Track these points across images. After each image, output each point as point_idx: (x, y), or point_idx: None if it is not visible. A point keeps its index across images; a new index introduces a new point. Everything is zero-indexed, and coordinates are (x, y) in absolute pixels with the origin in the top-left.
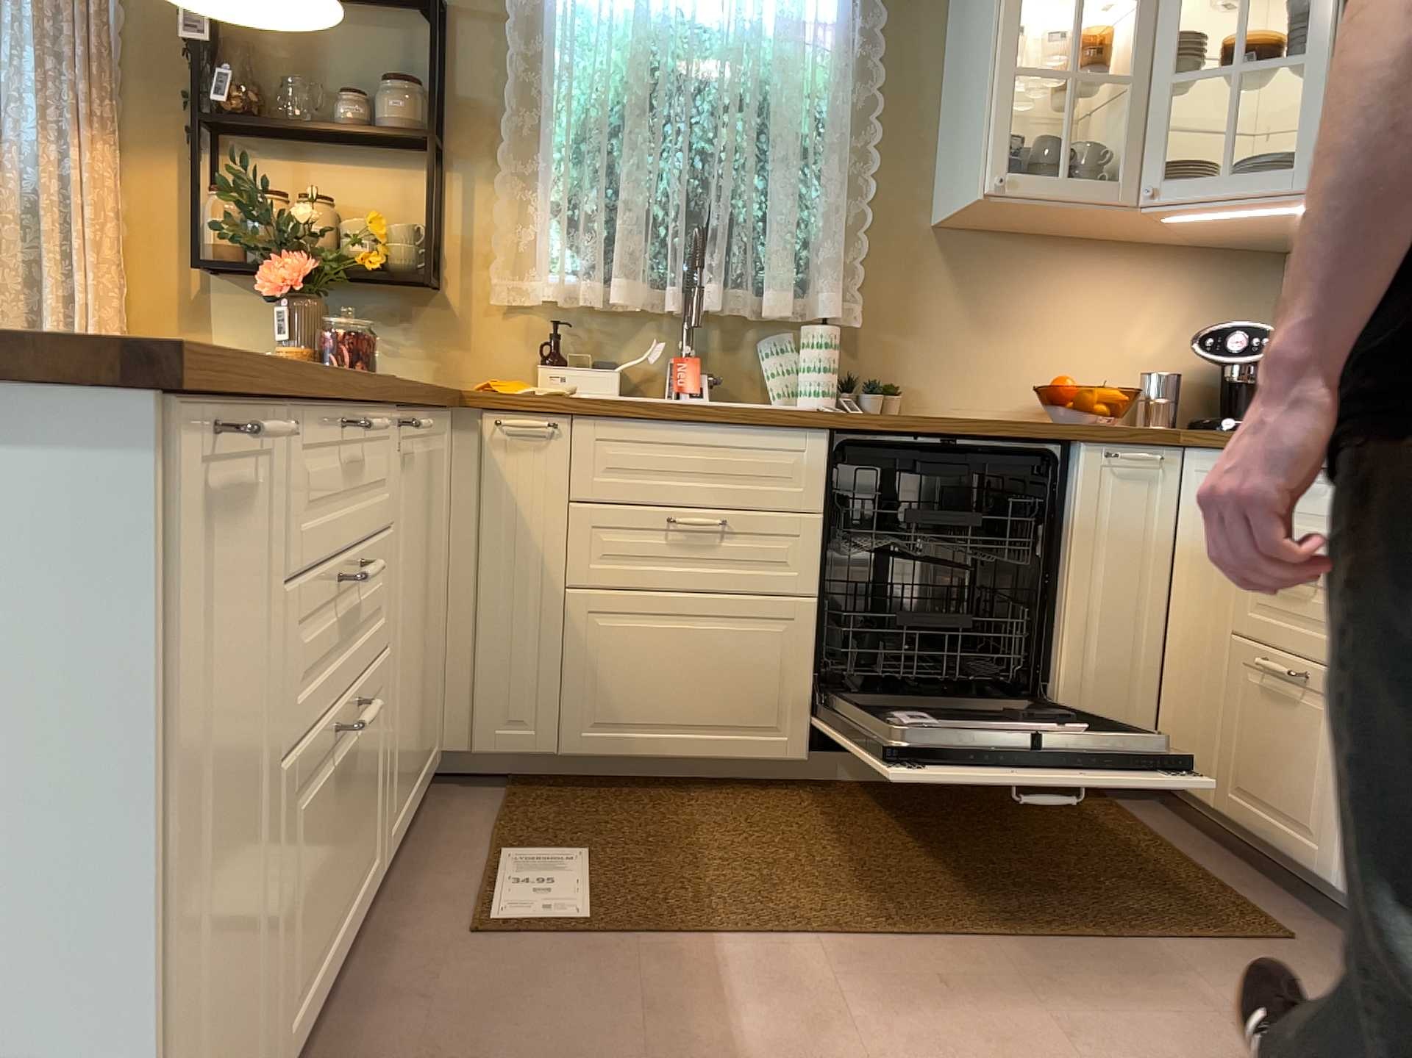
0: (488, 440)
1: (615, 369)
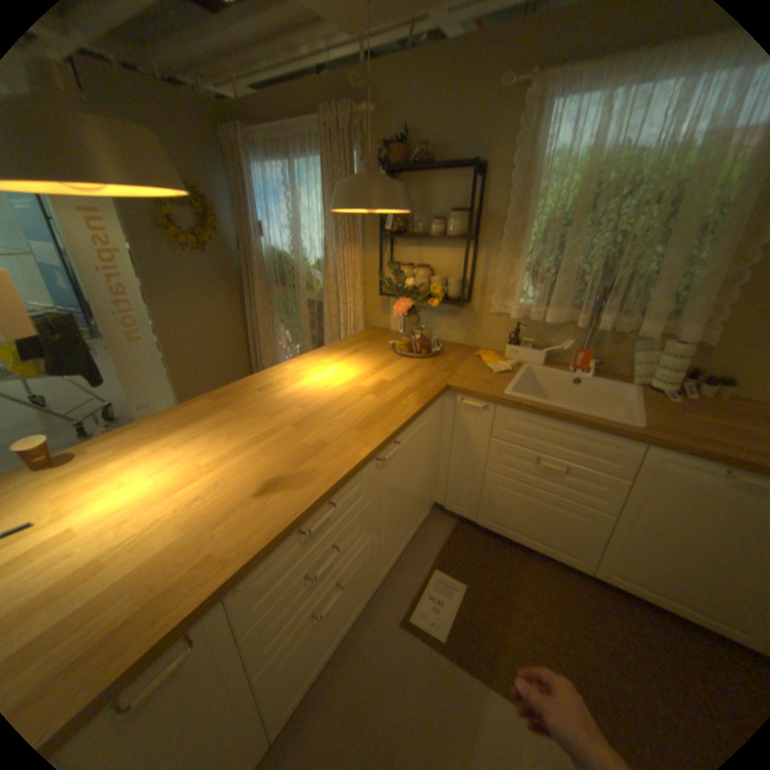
0: (458, 405)
1: (543, 350)
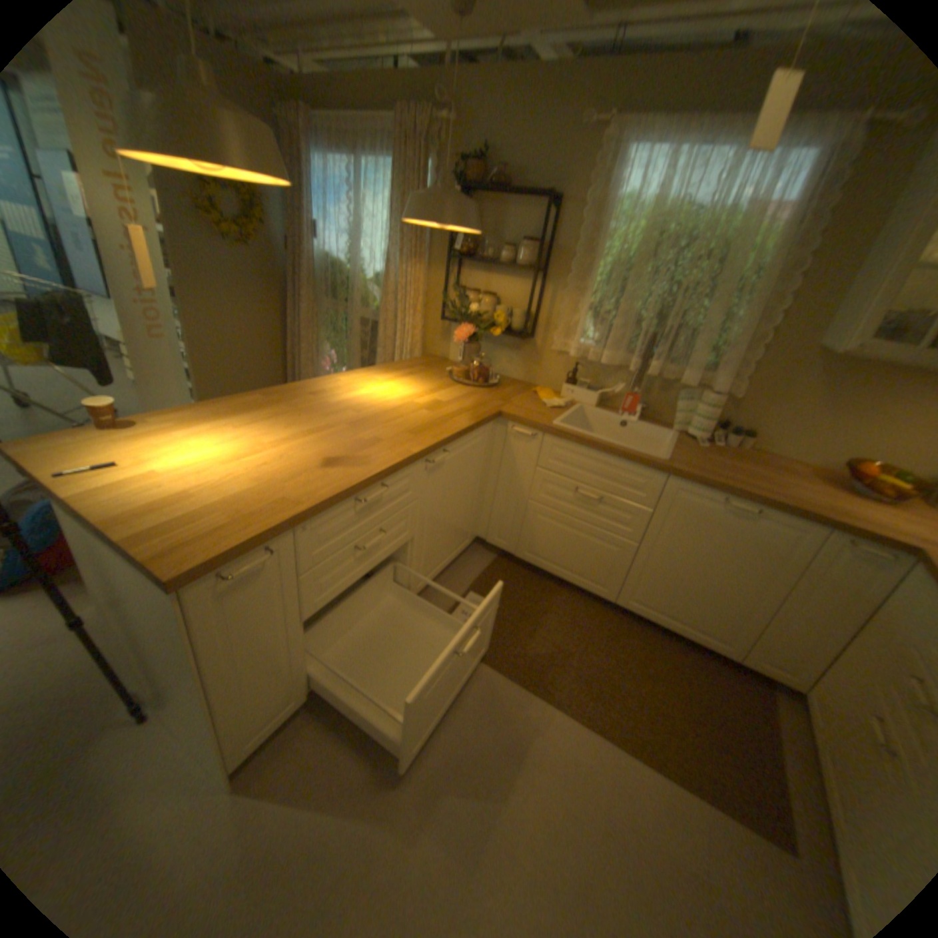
0: (508, 433)
1: (596, 393)
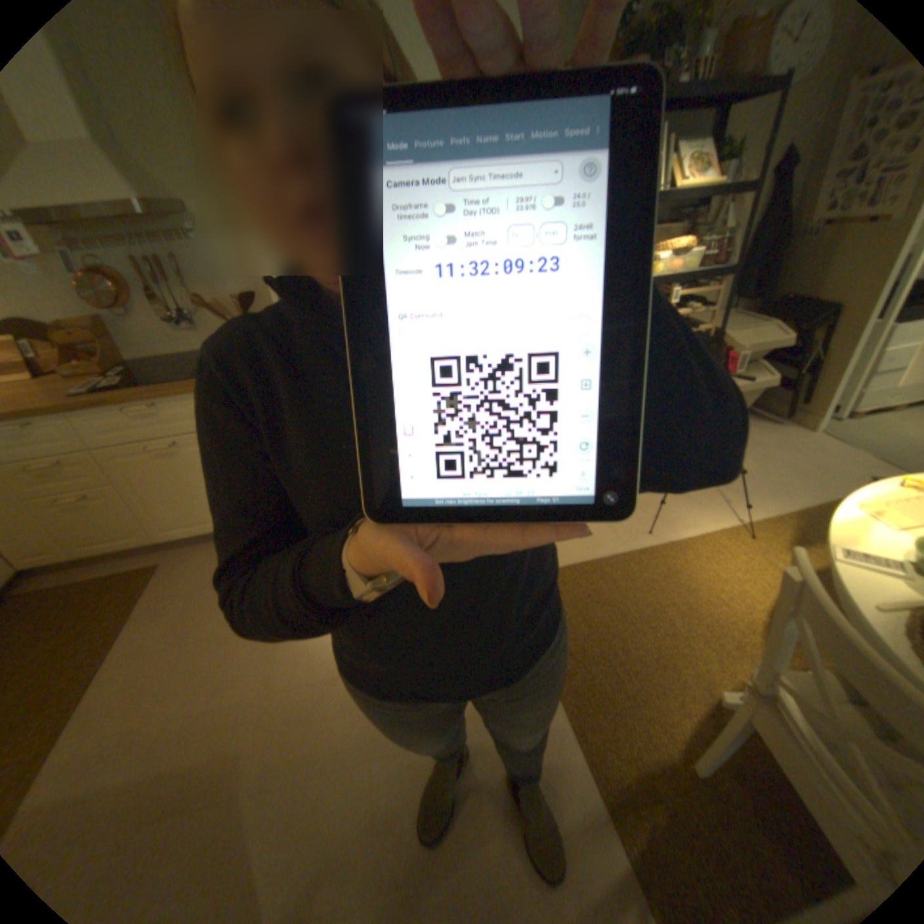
0: None
1: None
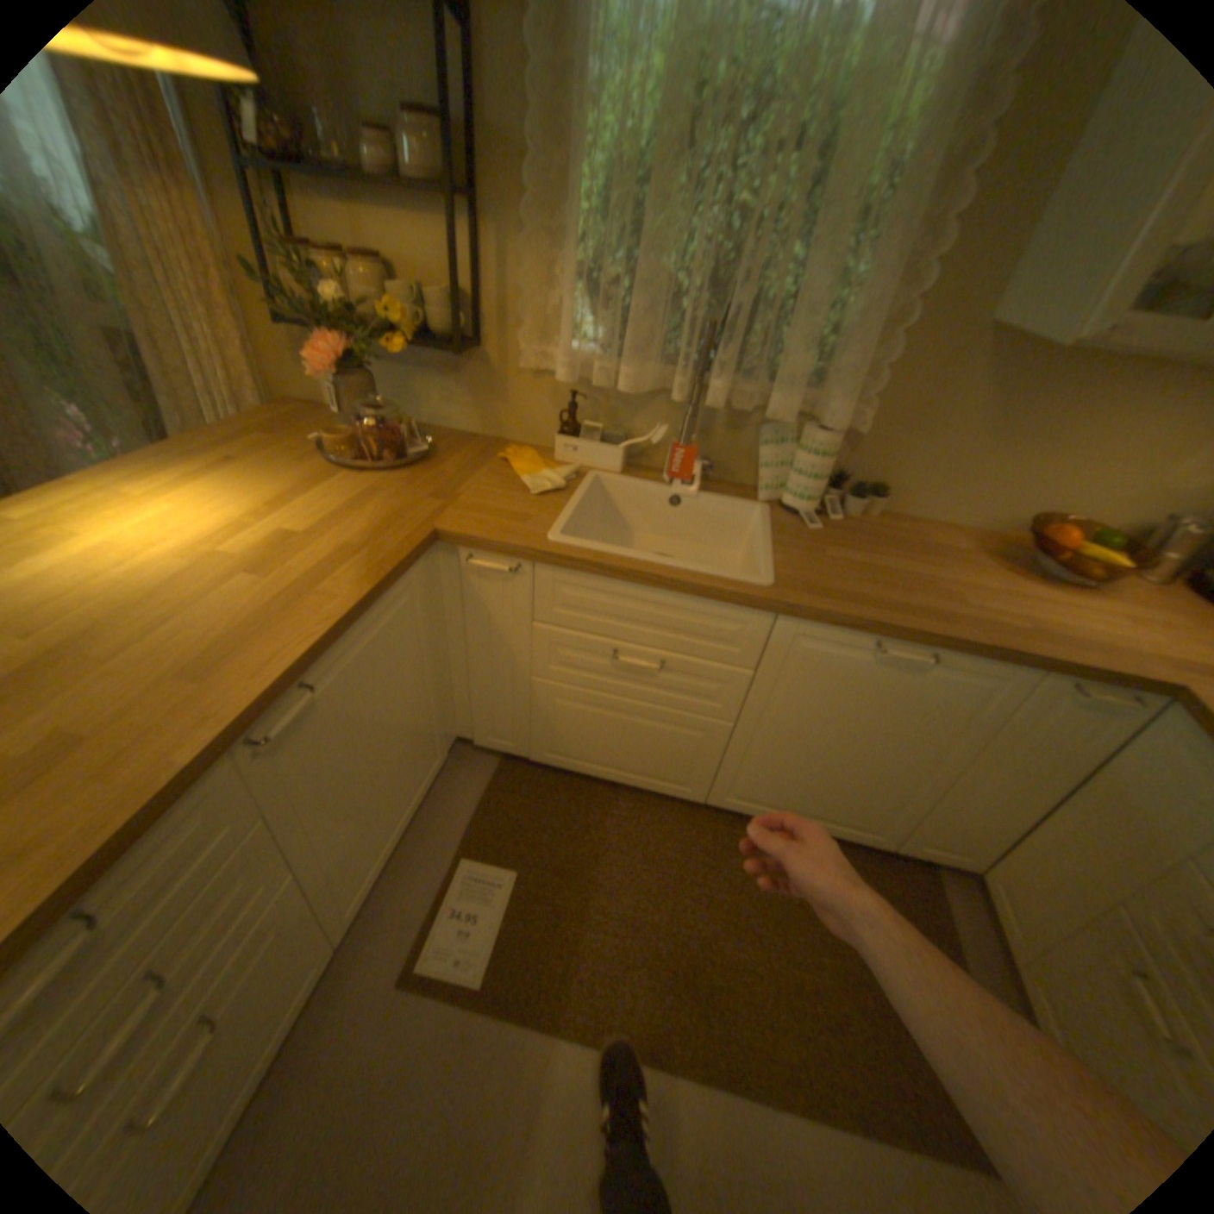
0: (465, 567)
1: (619, 446)
